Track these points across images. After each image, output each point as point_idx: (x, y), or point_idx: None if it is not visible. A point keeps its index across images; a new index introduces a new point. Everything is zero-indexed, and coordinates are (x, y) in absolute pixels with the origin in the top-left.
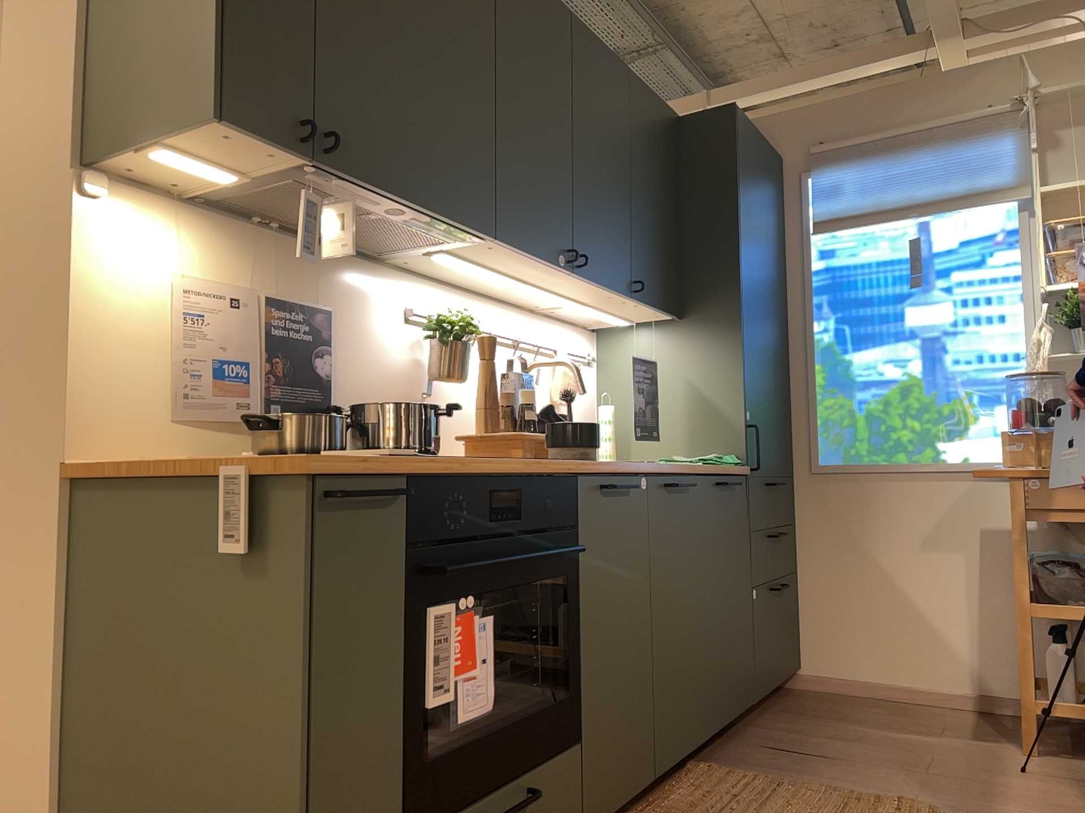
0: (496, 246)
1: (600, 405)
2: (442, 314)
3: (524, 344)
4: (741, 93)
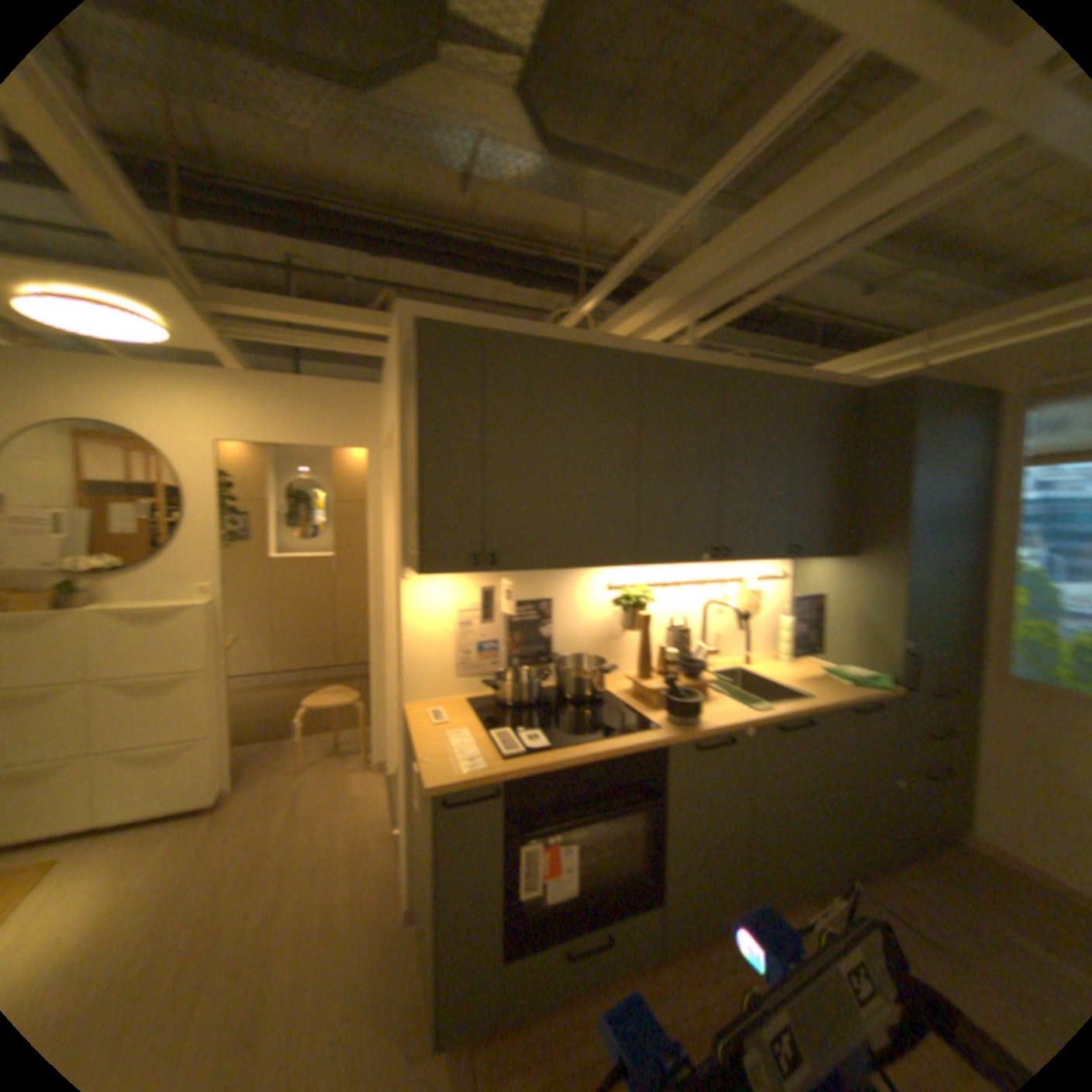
0: (642, 563)
1: (781, 613)
2: (625, 589)
3: (710, 580)
4: (963, 327)
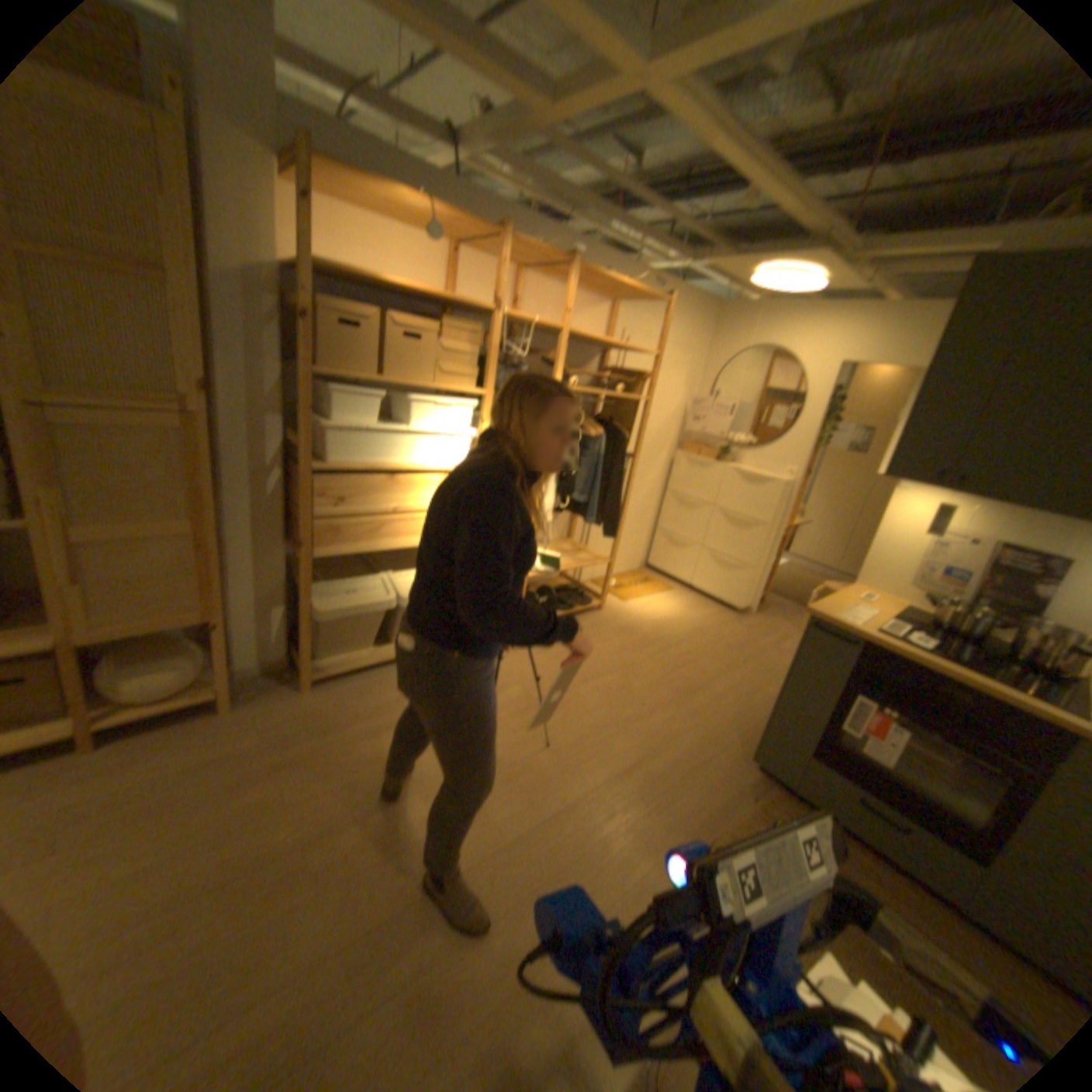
0: None
1: None
2: None
3: None
4: None
